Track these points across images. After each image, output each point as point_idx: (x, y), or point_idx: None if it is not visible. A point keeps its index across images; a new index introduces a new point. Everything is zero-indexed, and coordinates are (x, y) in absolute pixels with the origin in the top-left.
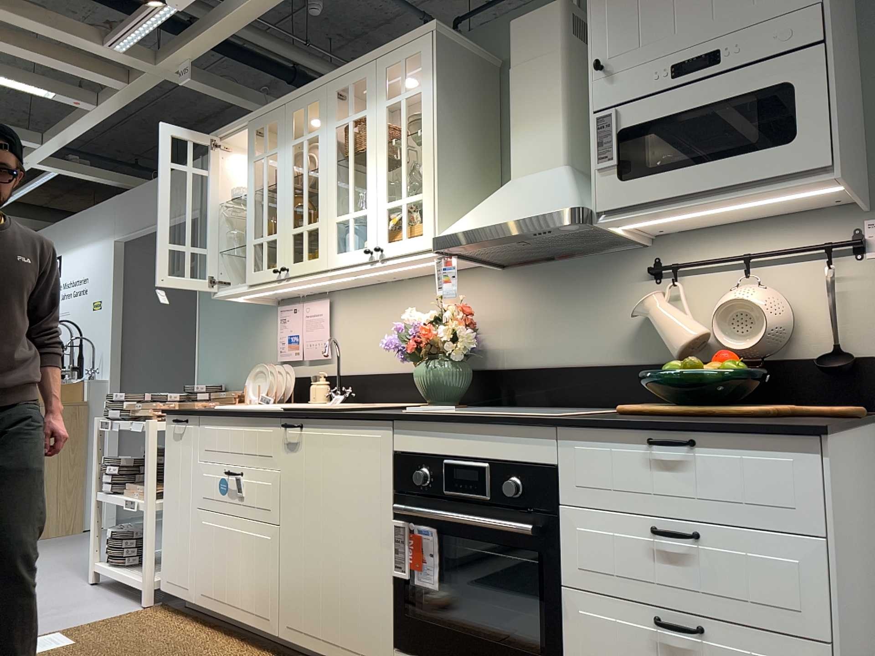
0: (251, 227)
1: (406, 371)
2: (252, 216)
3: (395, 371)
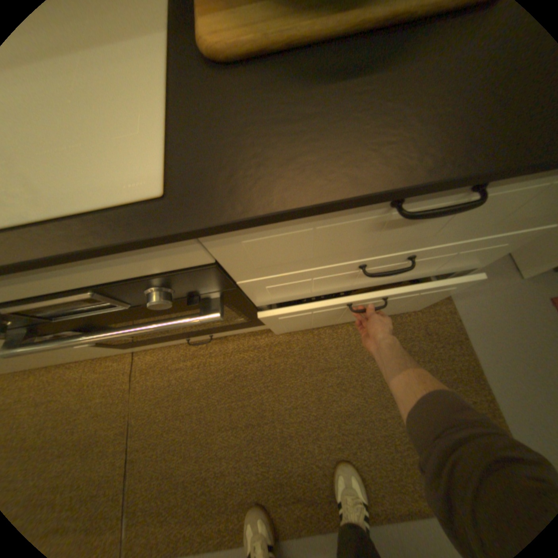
0: None
1: None
2: None
3: None
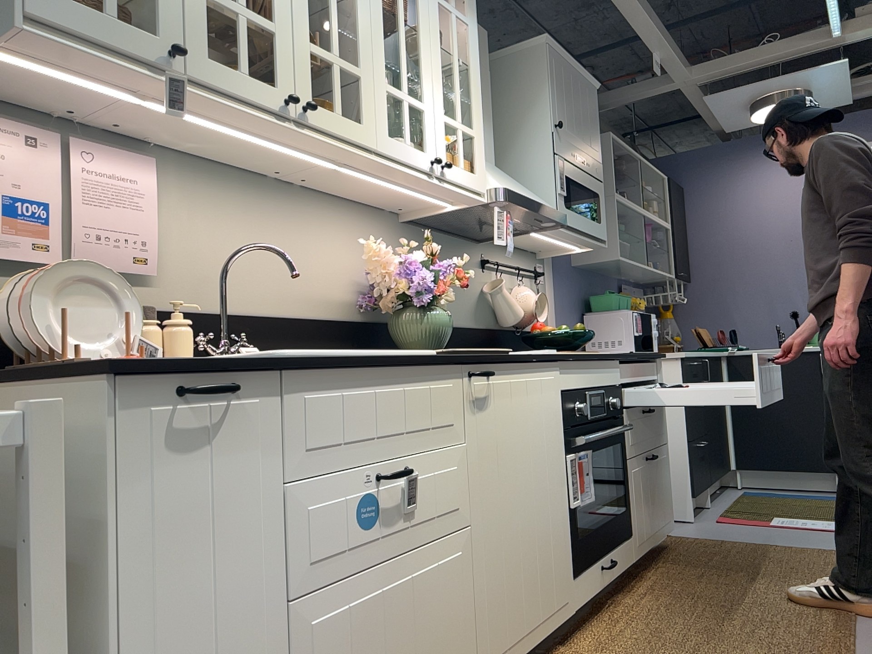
0: None
1: (306, 316)
2: None
3: (289, 315)
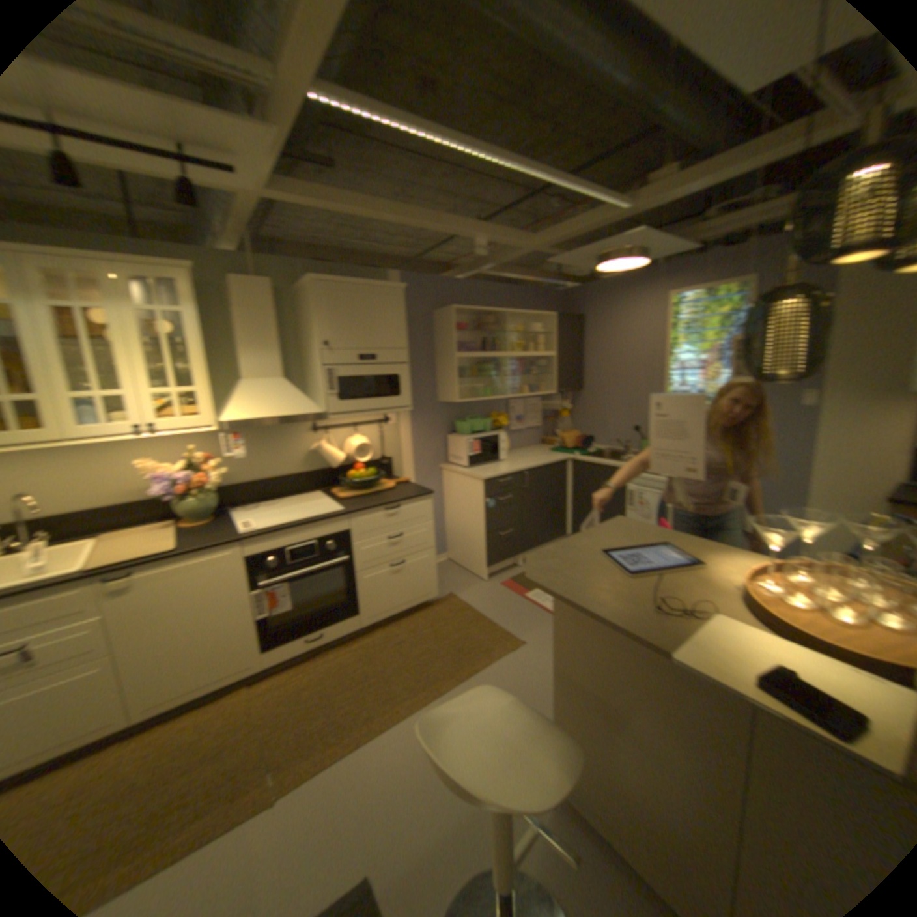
0: None
1: (114, 504)
2: None
3: (98, 507)
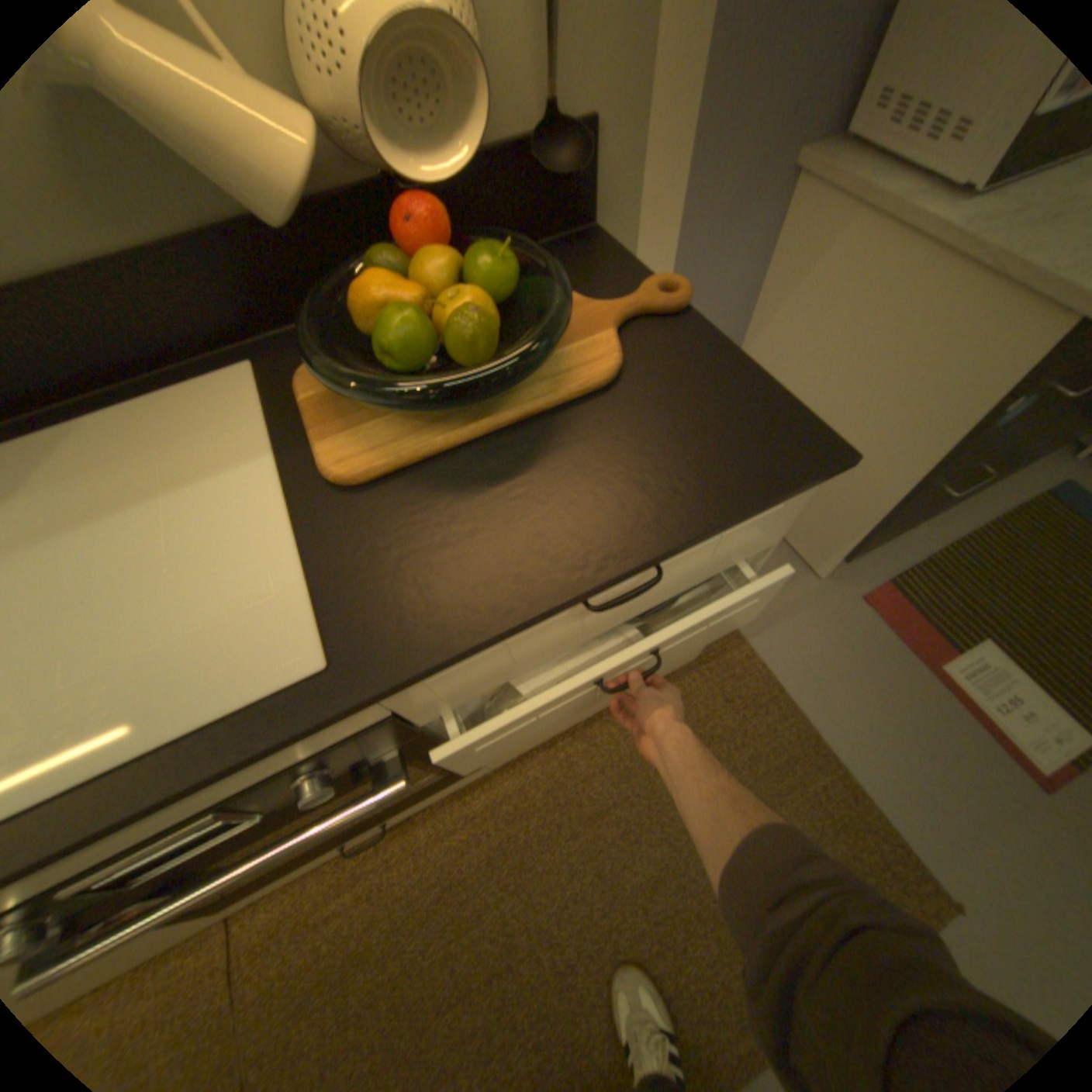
0: None
1: None
2: None
3: None
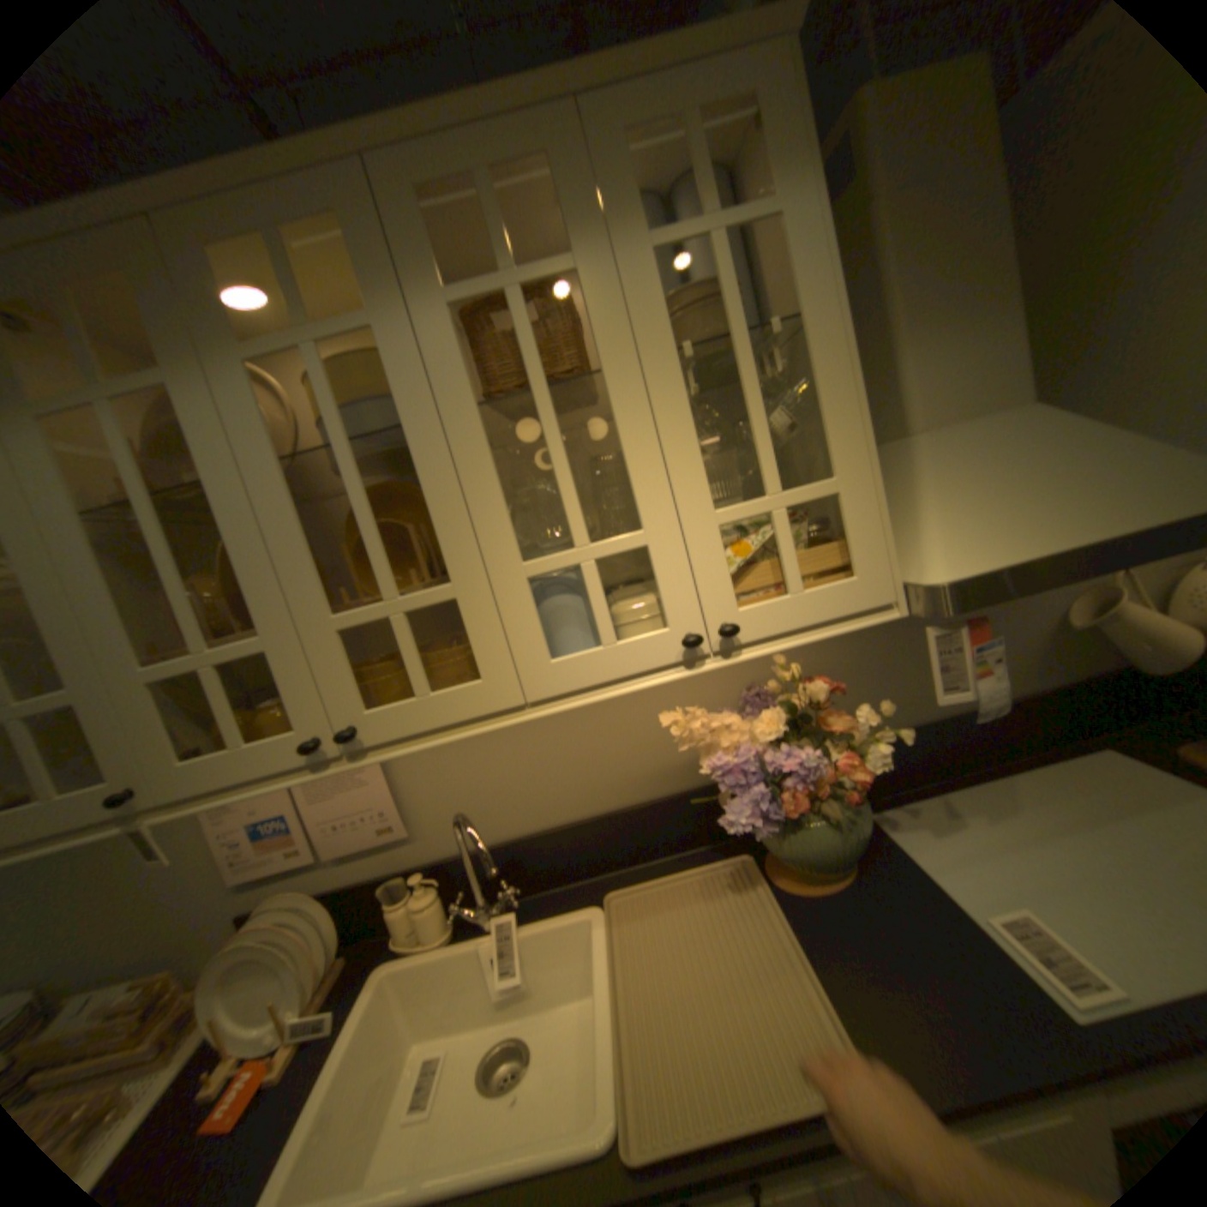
0: (110, 630)
1: (627, 805)
2: (96, 597)
3: (599, 812)
